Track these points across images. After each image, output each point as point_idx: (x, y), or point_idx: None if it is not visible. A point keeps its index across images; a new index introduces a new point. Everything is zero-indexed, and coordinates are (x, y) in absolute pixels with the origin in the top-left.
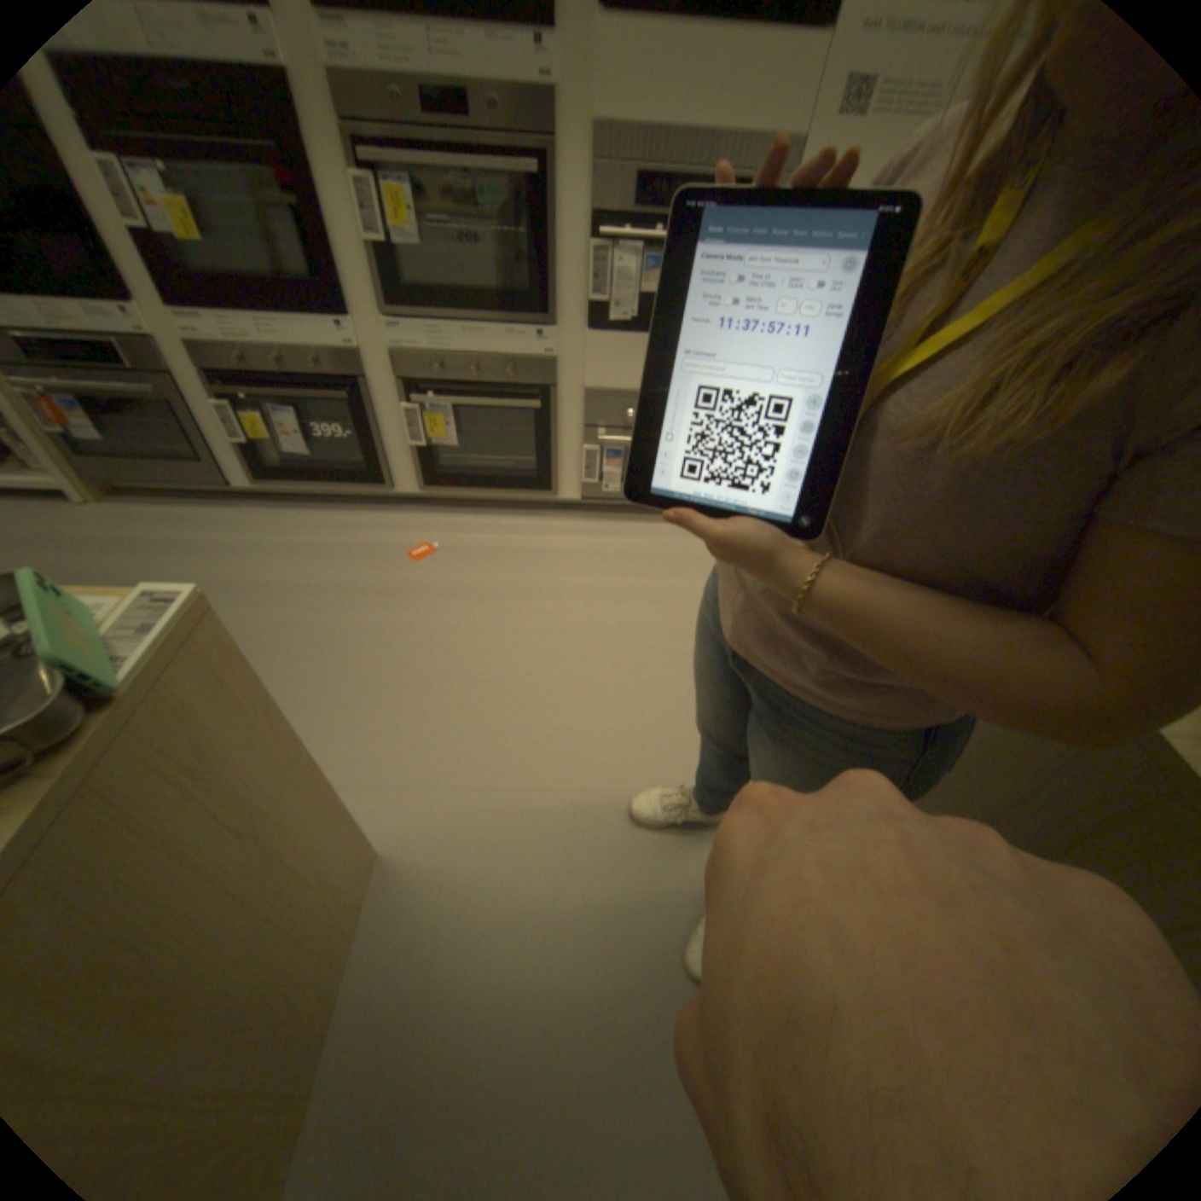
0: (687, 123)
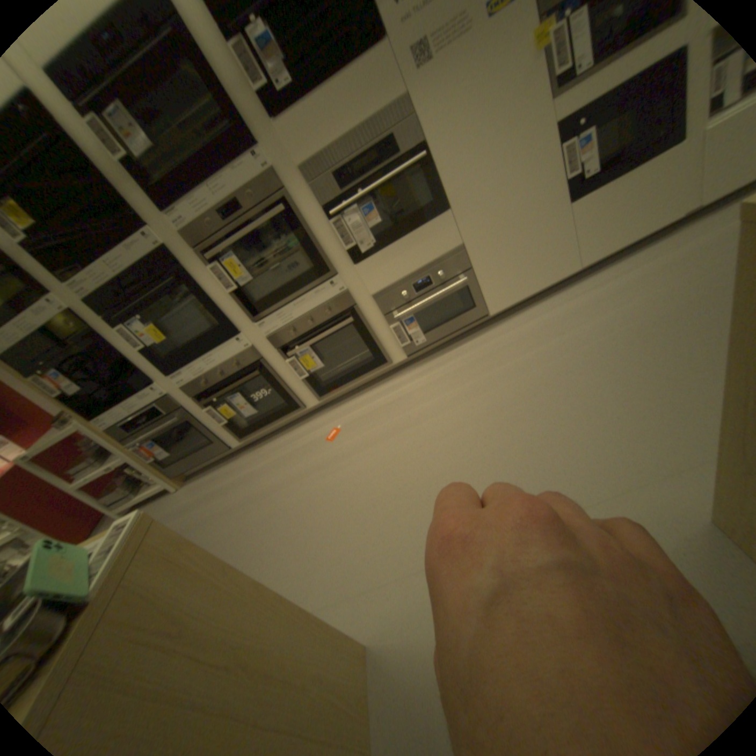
0: (344, 135)
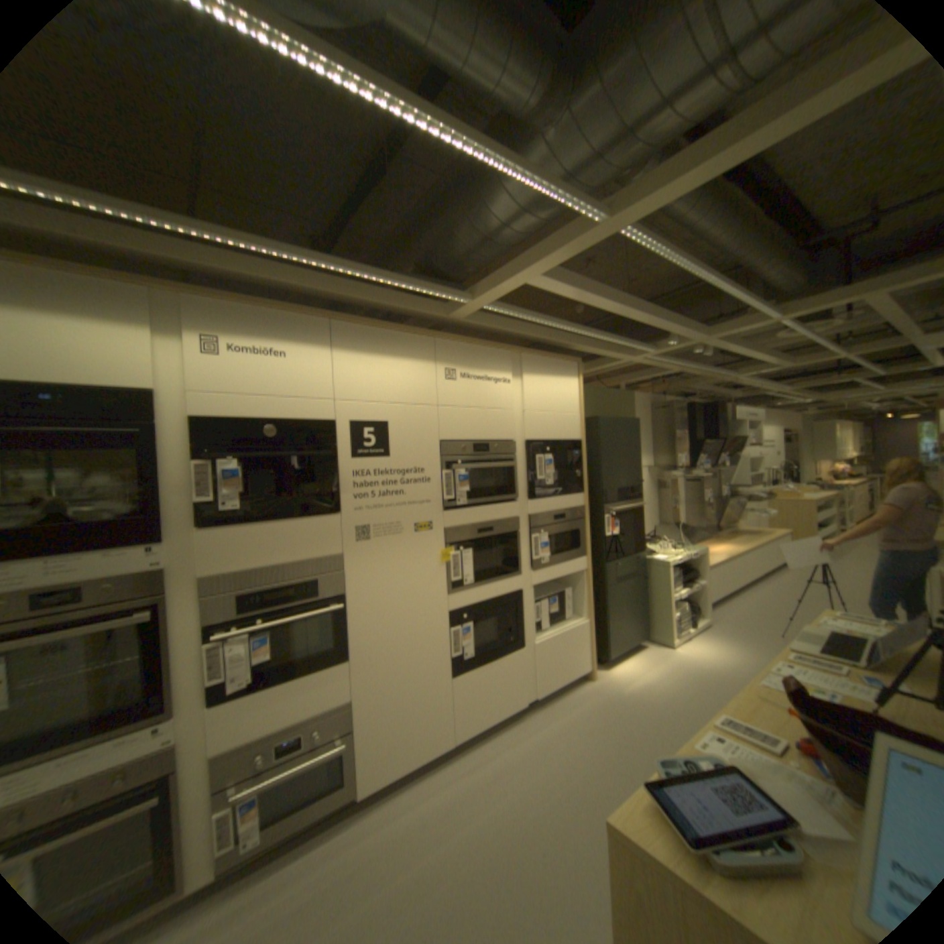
0: (267, 565)
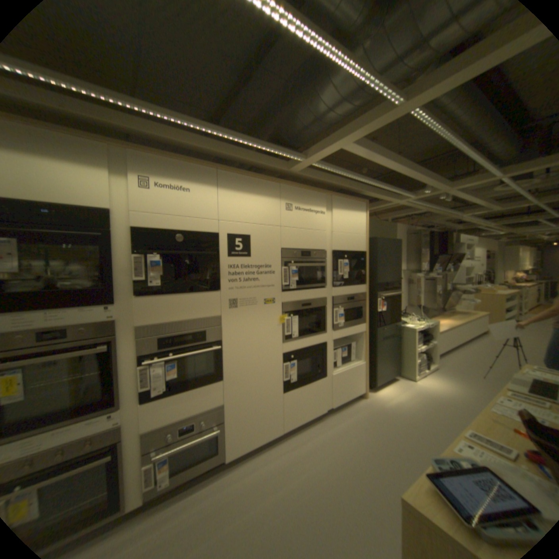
0: (176, 321)
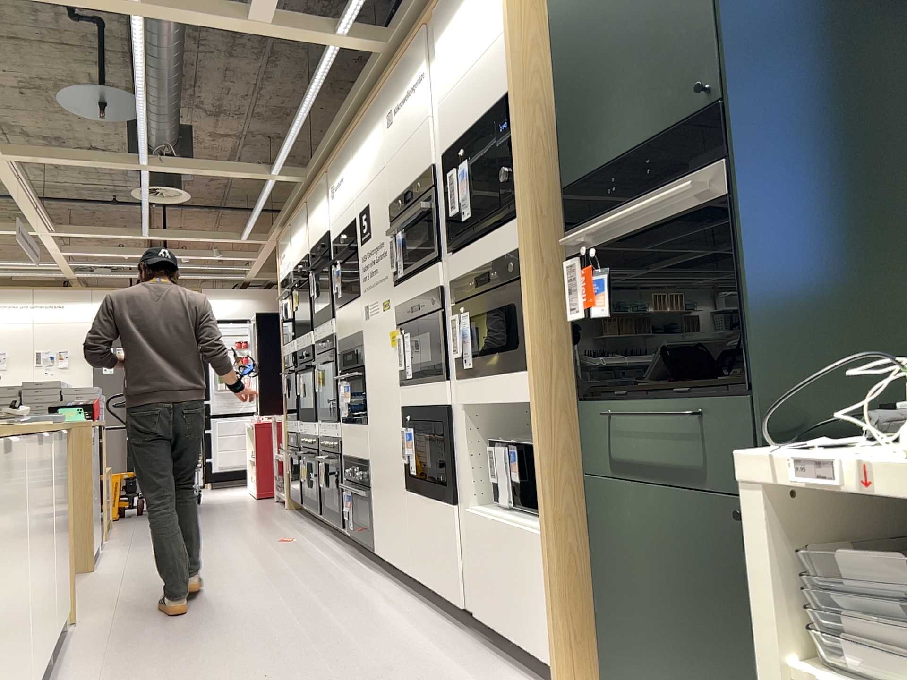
0: (351, 336)
